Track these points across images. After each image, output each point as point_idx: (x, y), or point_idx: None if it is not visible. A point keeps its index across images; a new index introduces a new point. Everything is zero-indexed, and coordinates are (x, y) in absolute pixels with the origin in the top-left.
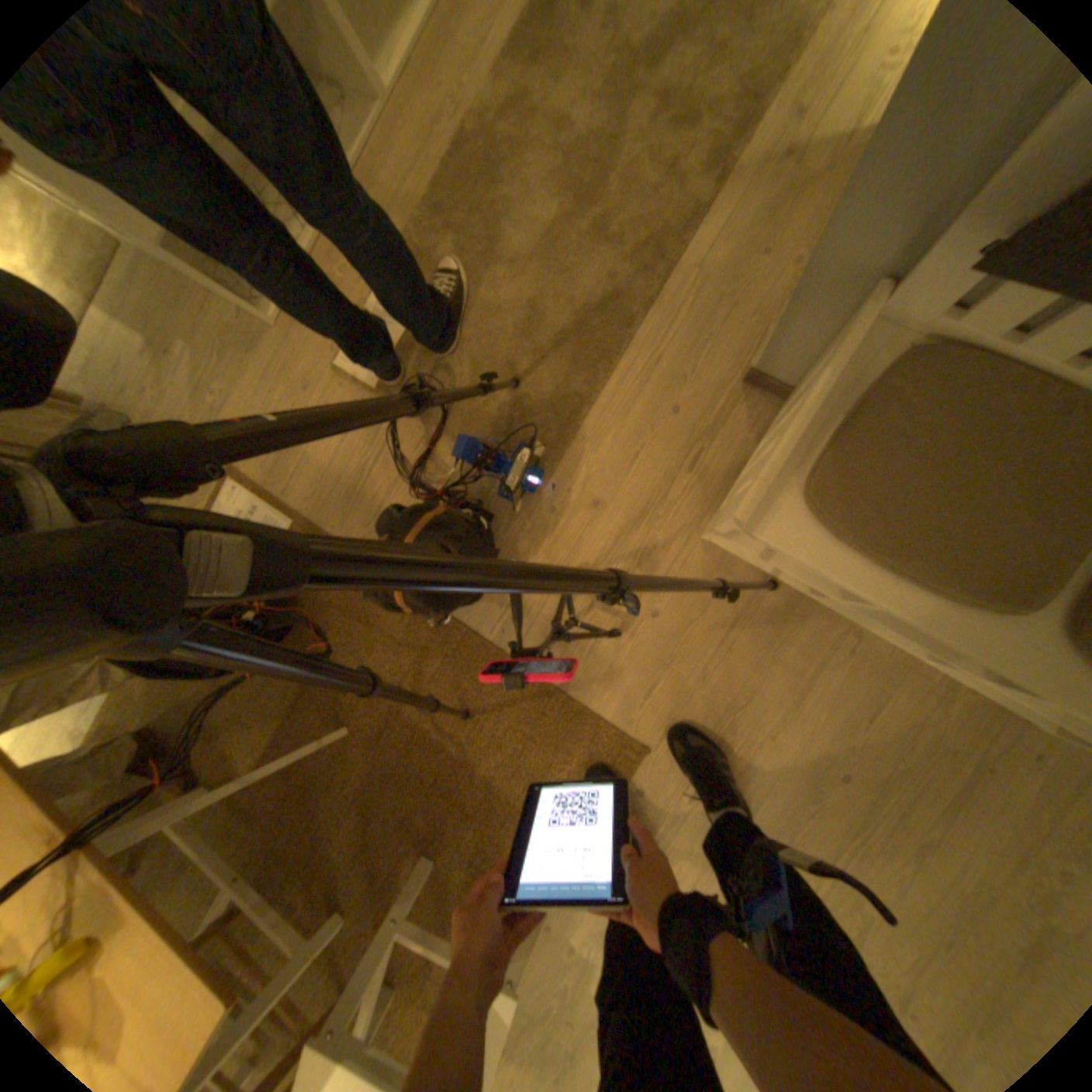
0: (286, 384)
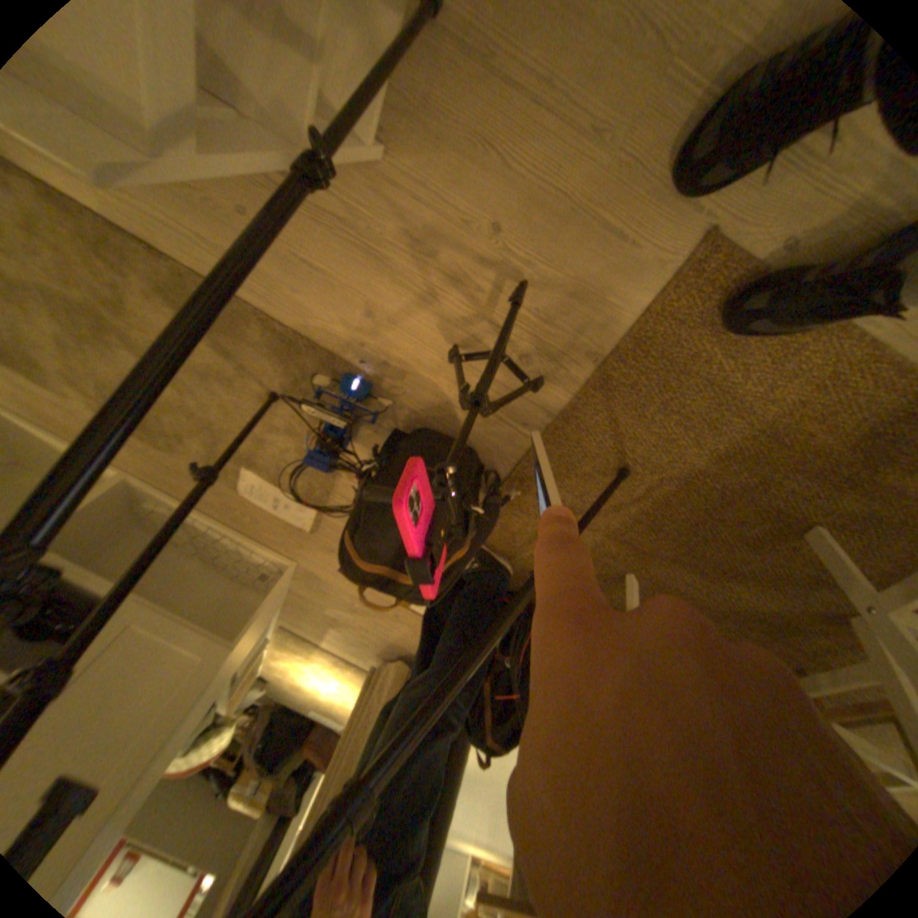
0: (331, 557)
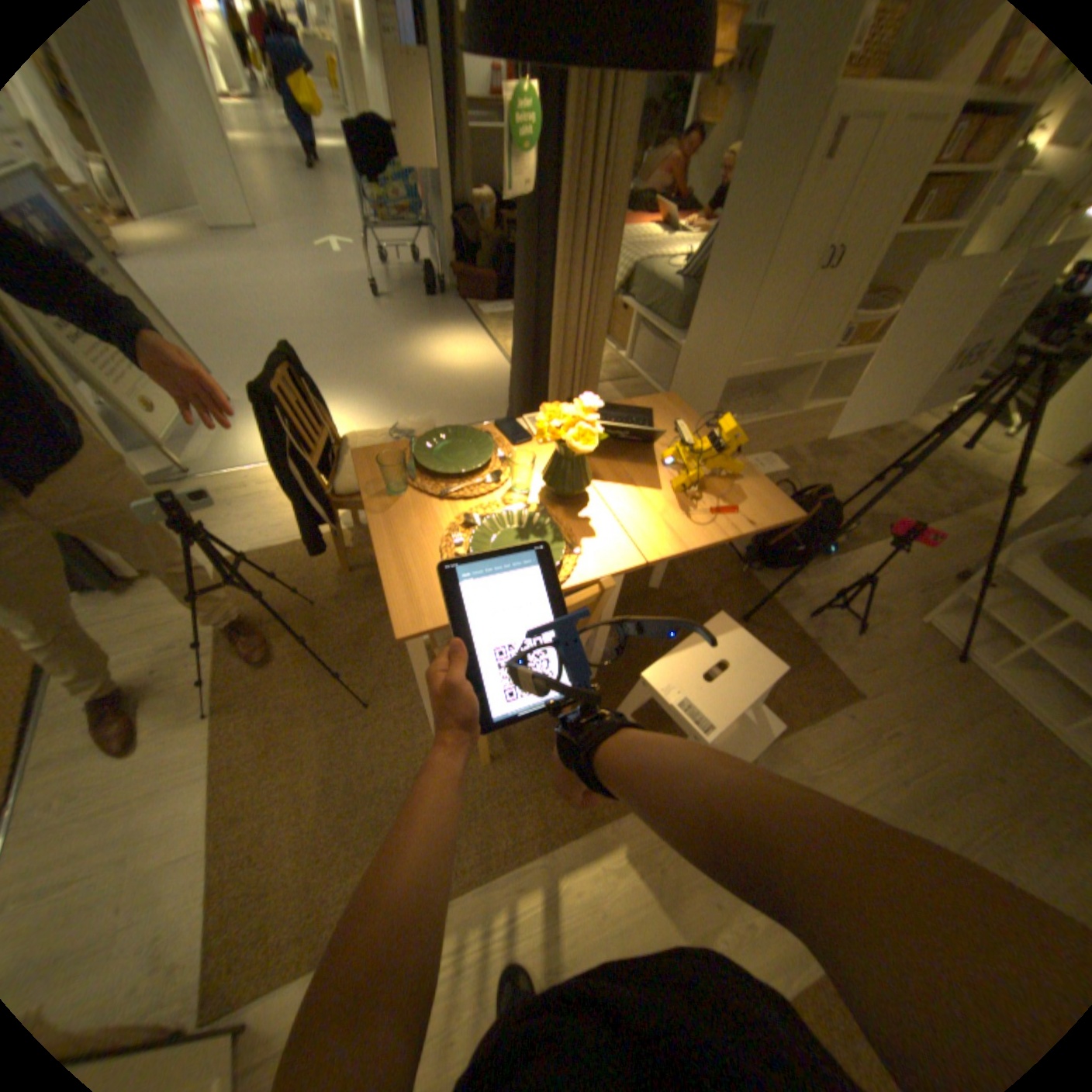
0: None
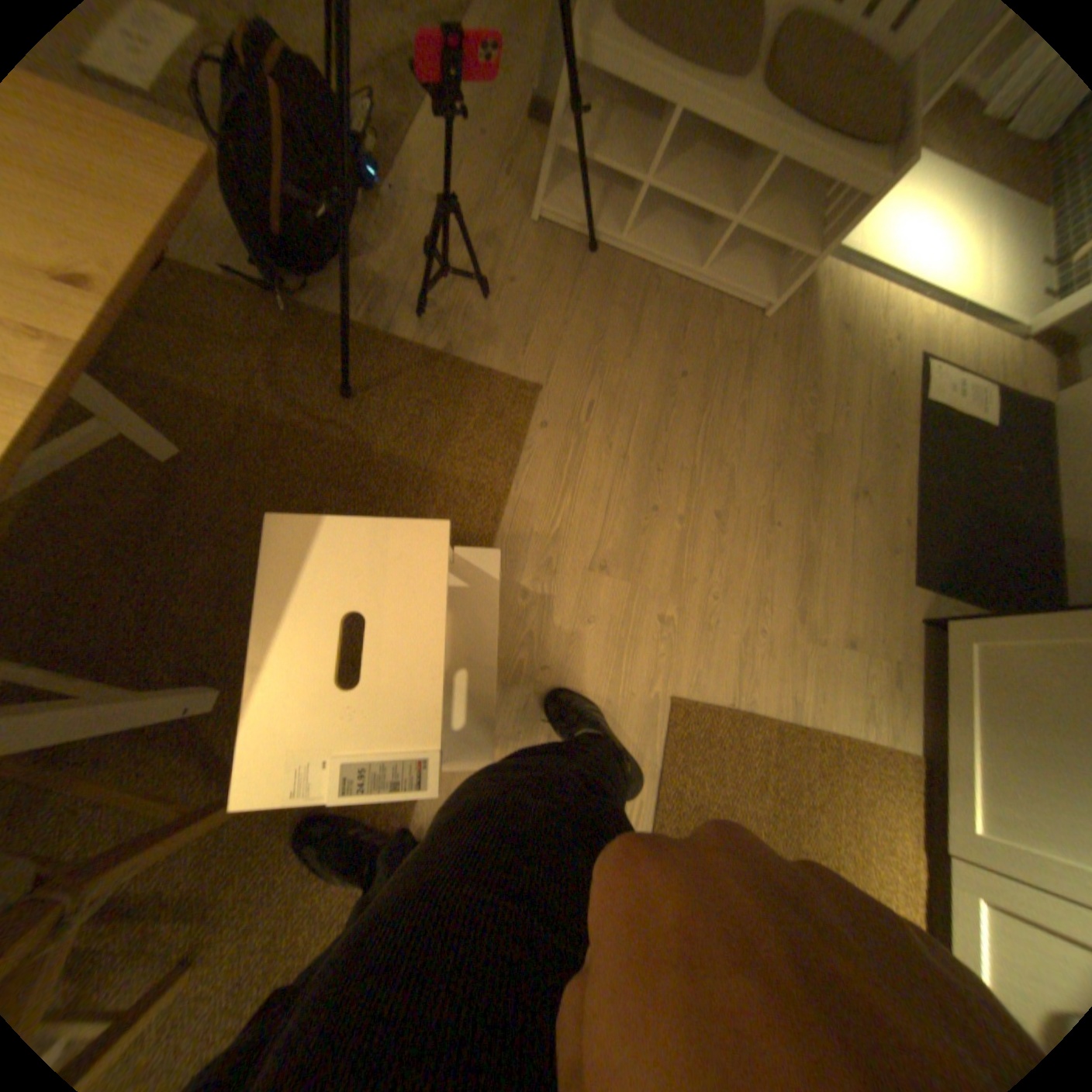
0: None
